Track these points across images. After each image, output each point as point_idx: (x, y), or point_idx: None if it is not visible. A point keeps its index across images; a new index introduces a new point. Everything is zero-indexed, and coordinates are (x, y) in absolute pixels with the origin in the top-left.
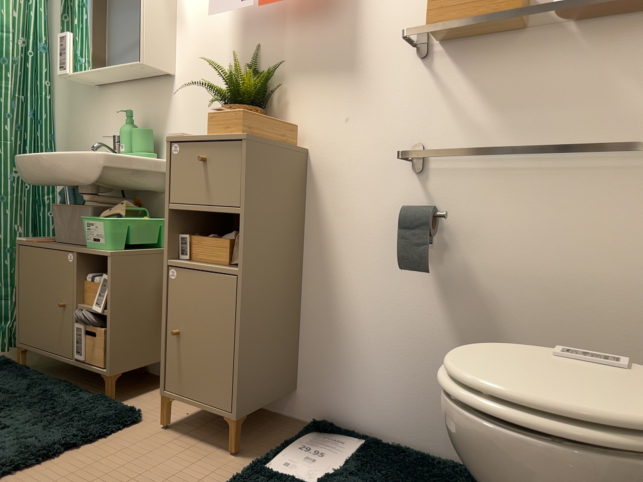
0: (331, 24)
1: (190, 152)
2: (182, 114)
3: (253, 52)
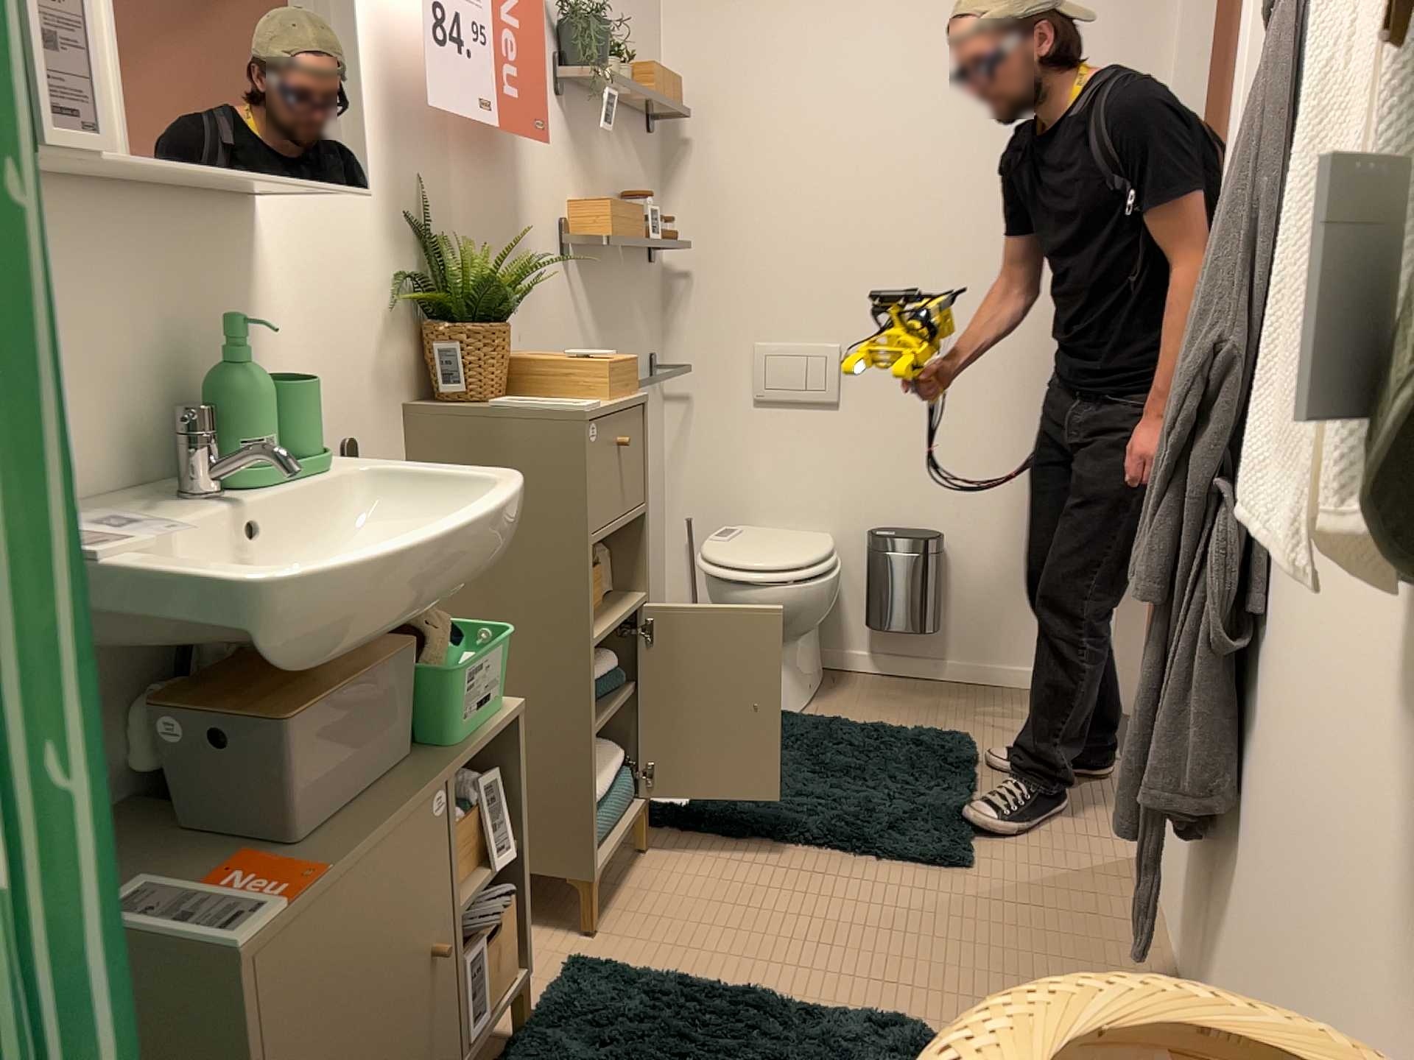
0: (499, 173)
1: (605, 432)
2: (286, 315)
3: (413, 185)
